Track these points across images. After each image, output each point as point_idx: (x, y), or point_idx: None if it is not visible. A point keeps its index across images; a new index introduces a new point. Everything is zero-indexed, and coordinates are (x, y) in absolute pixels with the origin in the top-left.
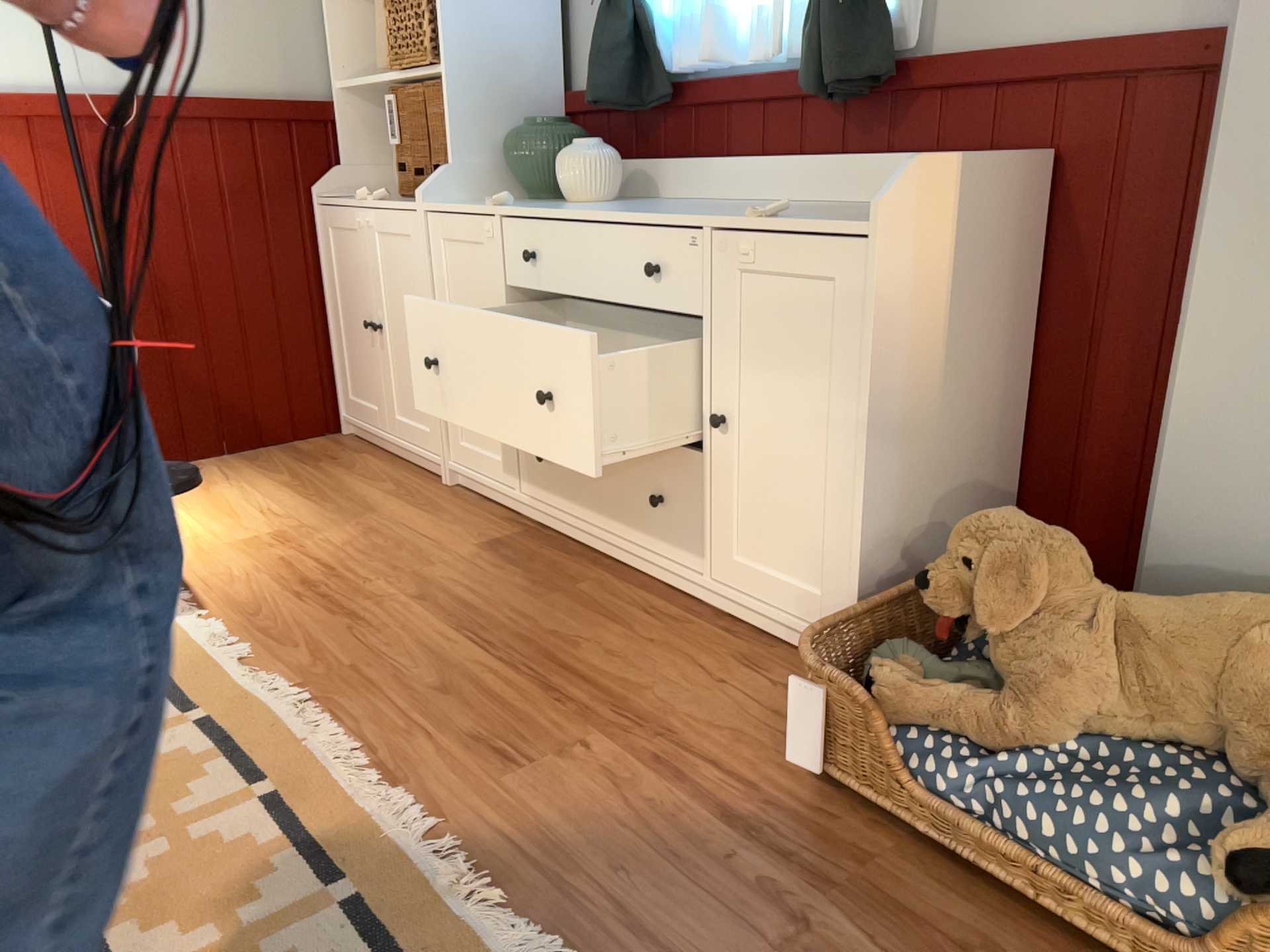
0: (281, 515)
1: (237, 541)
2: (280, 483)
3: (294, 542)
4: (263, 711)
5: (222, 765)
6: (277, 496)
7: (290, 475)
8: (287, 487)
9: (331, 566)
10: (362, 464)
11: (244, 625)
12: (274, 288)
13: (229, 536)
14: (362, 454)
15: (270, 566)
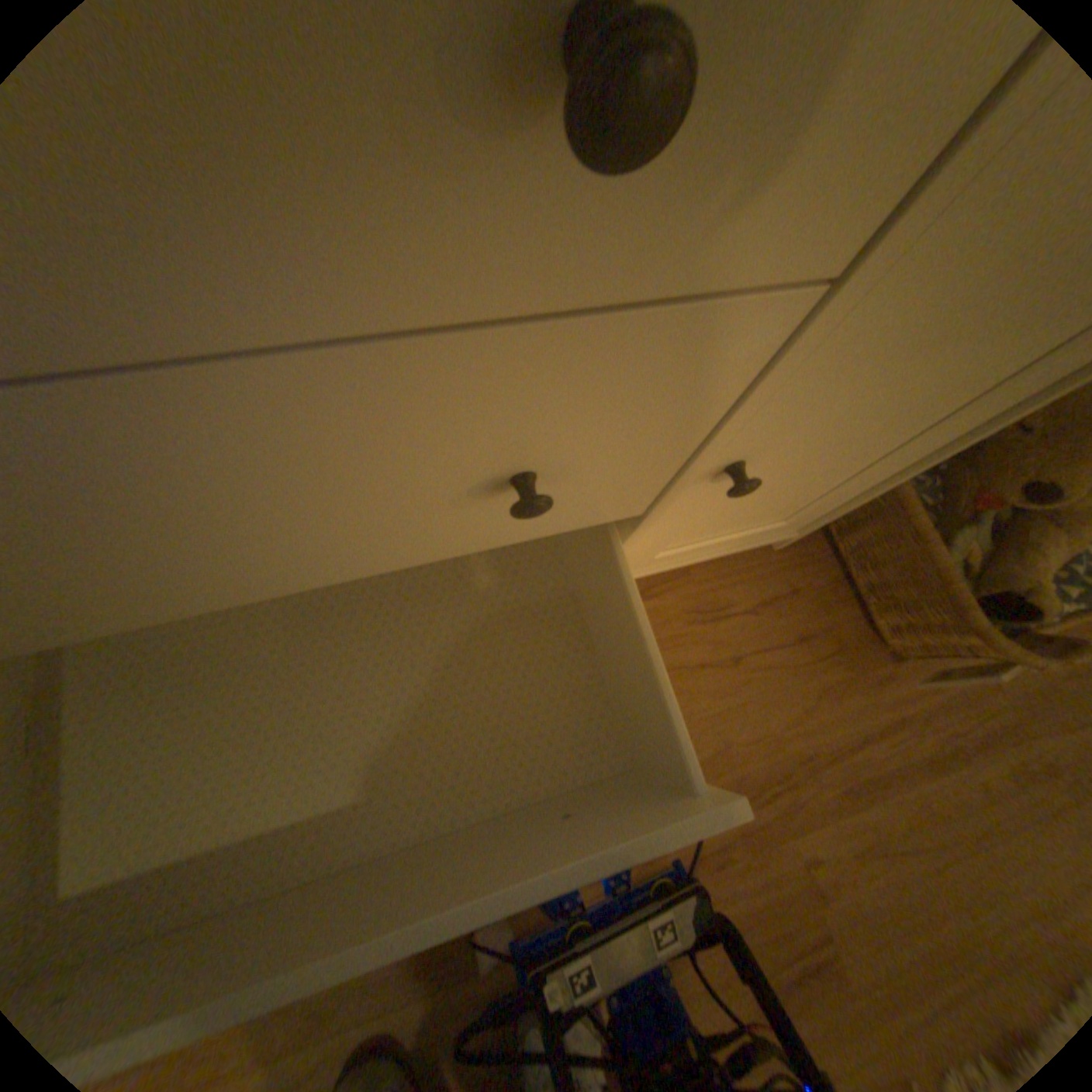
0: None
1: None
2: None
3: None
4: None
5: None
6: None
7: None
8: None
9: None
10: None
11: None
12: None
13: None
14: None
15: None
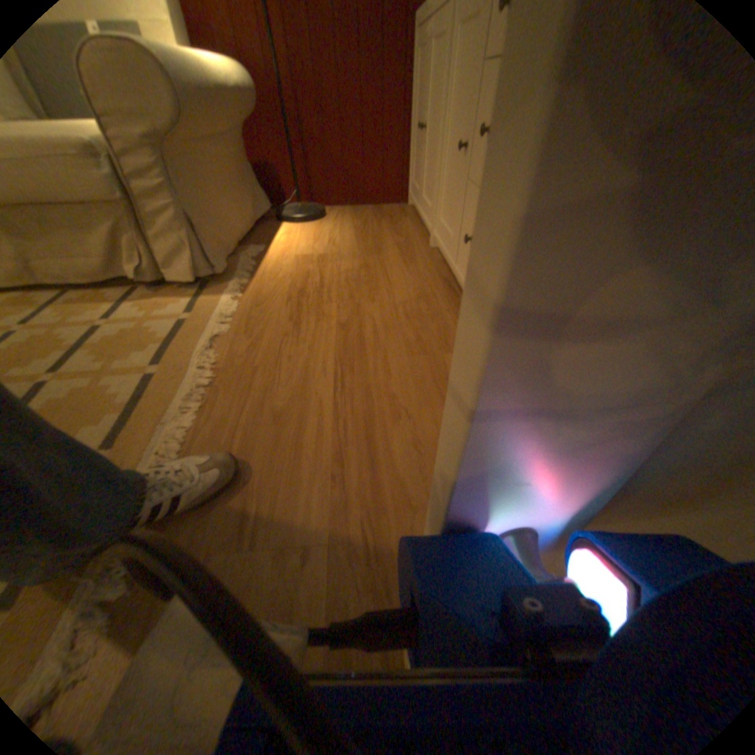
0: (335, 245)
1: (300, 255)
2: (354, 226)
3: (324, 263)
4: (174, 386)
5: (110, 422)
6: (345, 233)
7: (362, 222)
8: (354, 229)
9: (324, 285)
10: (402, 223)
11: (246, 312)
12: (383, 96)
13: (301, 251)
14: (408, 217)
15: (298, 275)
